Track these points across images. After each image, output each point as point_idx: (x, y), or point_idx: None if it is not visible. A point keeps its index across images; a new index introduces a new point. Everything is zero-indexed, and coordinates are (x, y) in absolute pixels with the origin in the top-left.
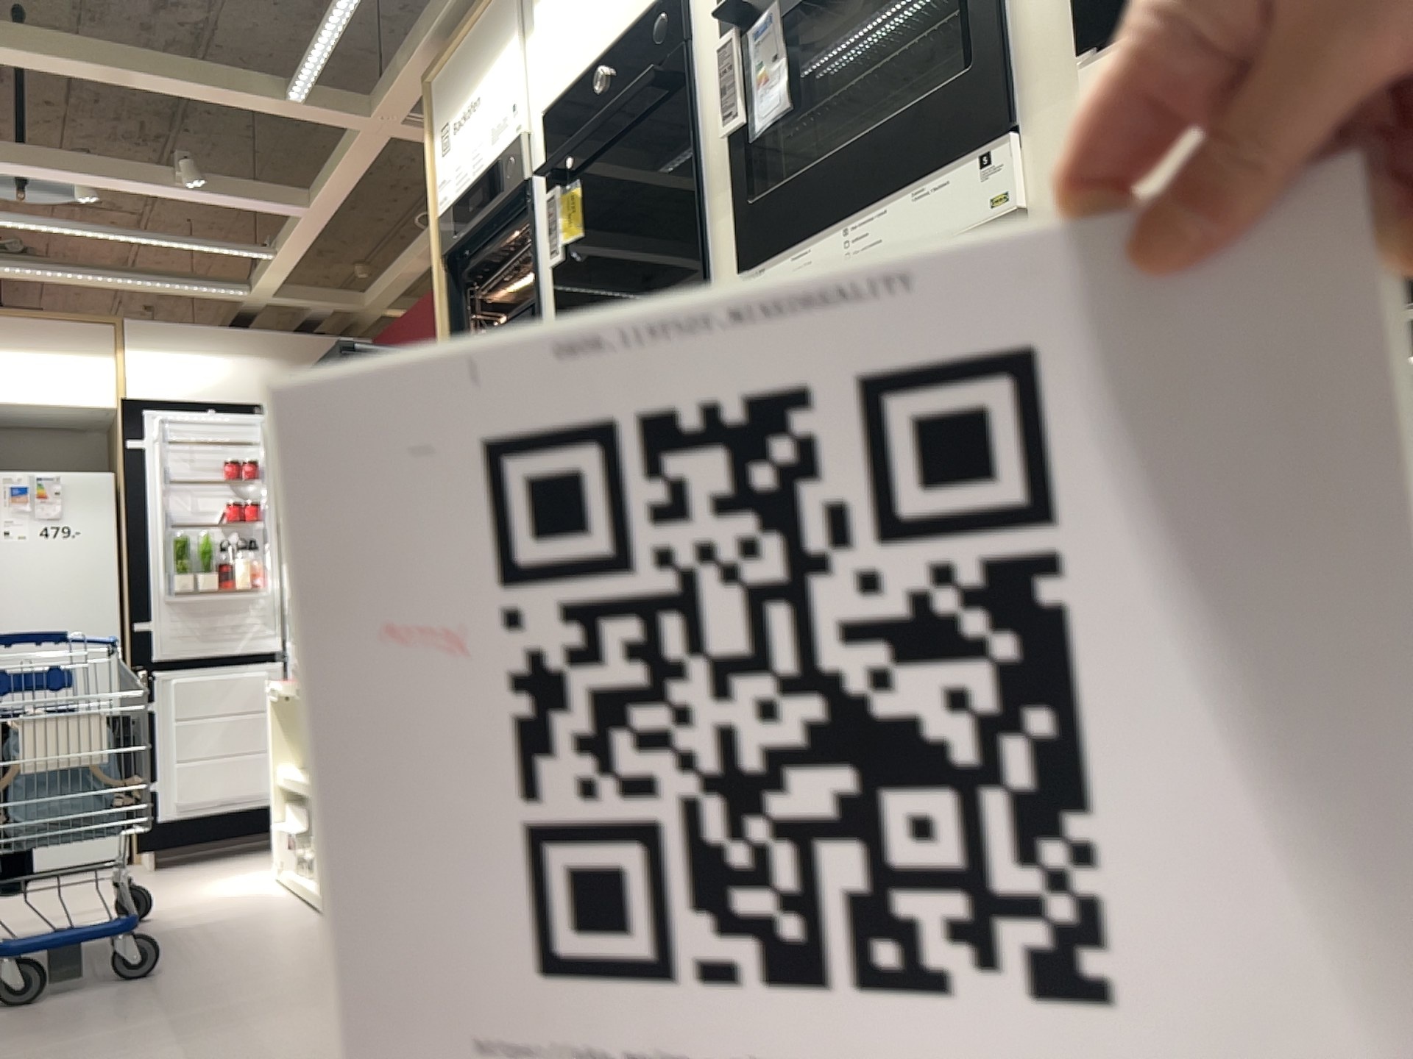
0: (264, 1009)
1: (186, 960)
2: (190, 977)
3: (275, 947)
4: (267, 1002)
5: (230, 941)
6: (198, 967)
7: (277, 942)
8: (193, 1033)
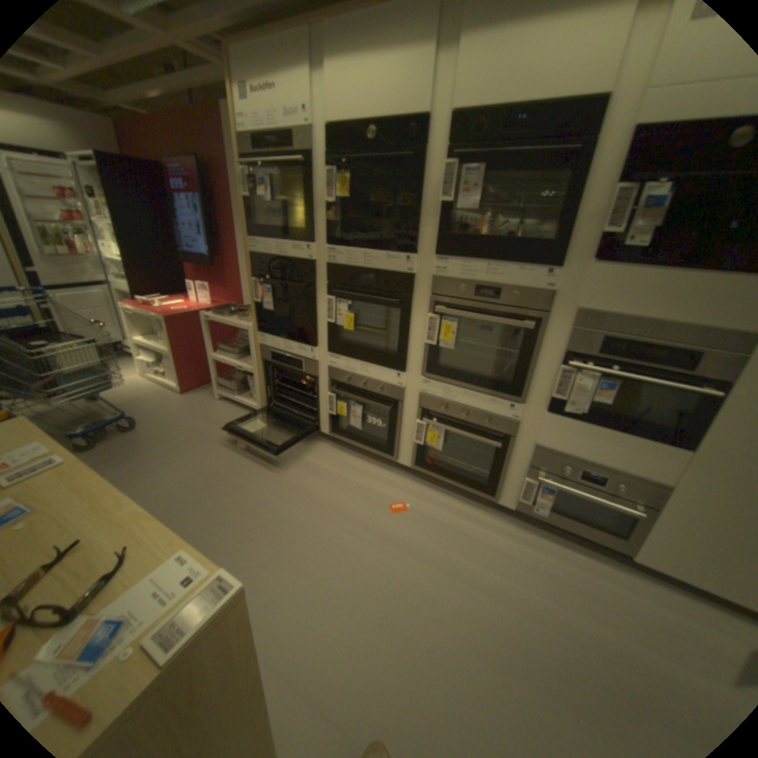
0: (199, 442)
1: (141, 422)
2: (152, 430)
3: (174, 413)
4: (197, 439)
5: (151, 411)
6: (150, 425)
7: (172, 411)
8: (181, 456)
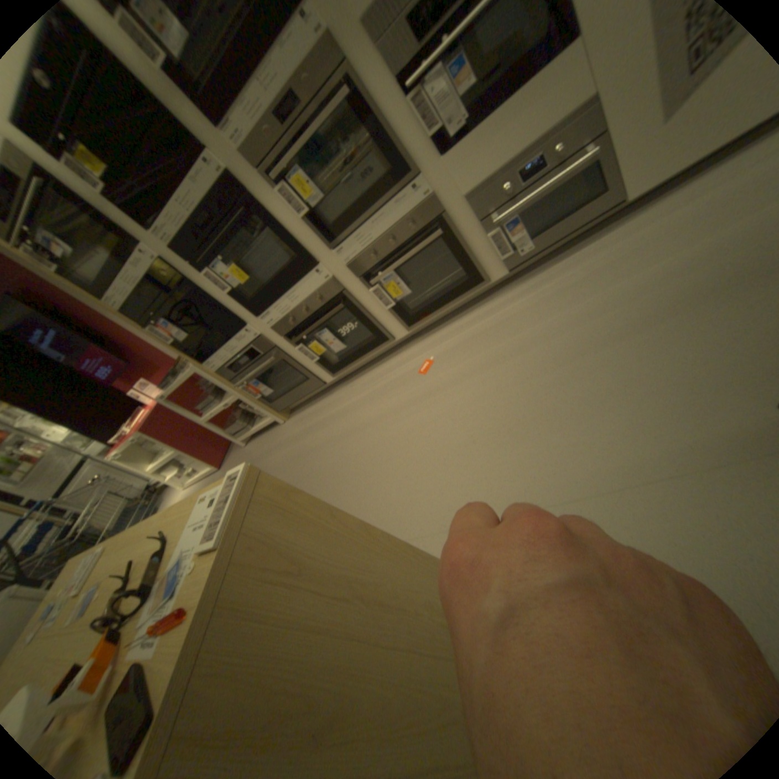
0: None
1: None
2: None
3: None
4: None
5: None
6: None
7: None
8: None
